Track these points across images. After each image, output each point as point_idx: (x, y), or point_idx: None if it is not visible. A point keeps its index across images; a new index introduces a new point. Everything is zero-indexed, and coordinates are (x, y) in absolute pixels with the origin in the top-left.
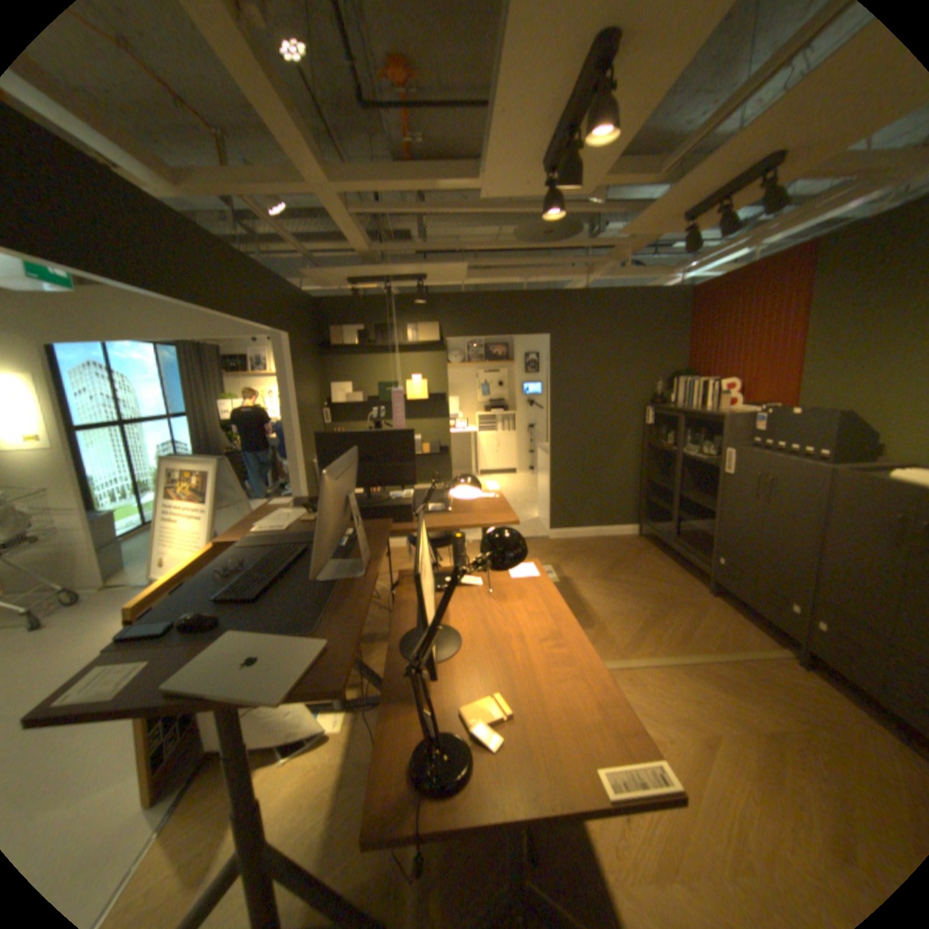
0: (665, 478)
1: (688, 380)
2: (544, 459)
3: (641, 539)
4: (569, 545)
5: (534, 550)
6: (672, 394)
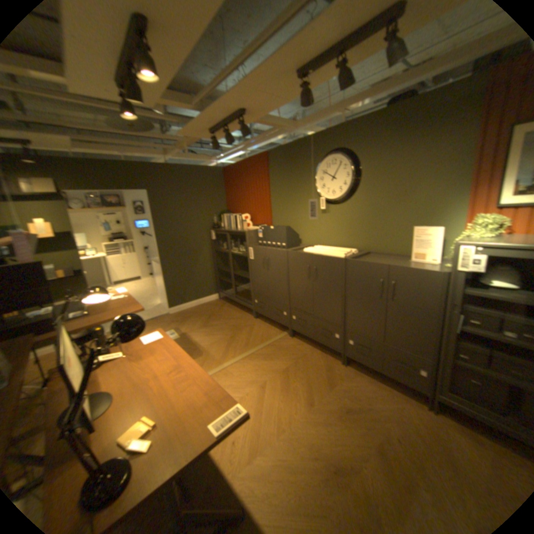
0: (225, 266)
1: (227, 216)
2: (156, 267)
3: (219, 300)
4: (181, 314)
5: (160, 323)
6: (221, 223)
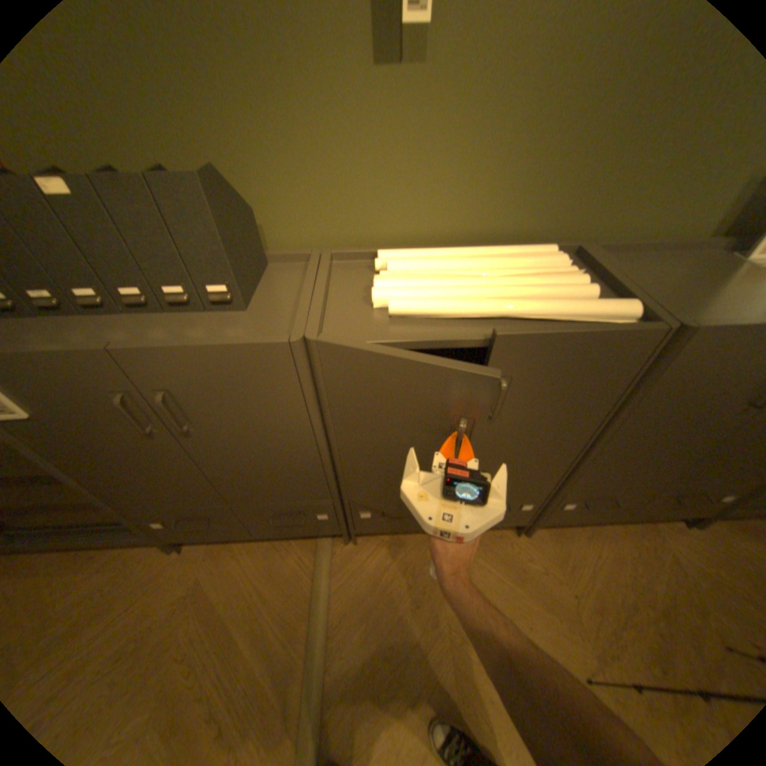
0: None
1: None
2: None
3: None
4: None
5: None
6: None
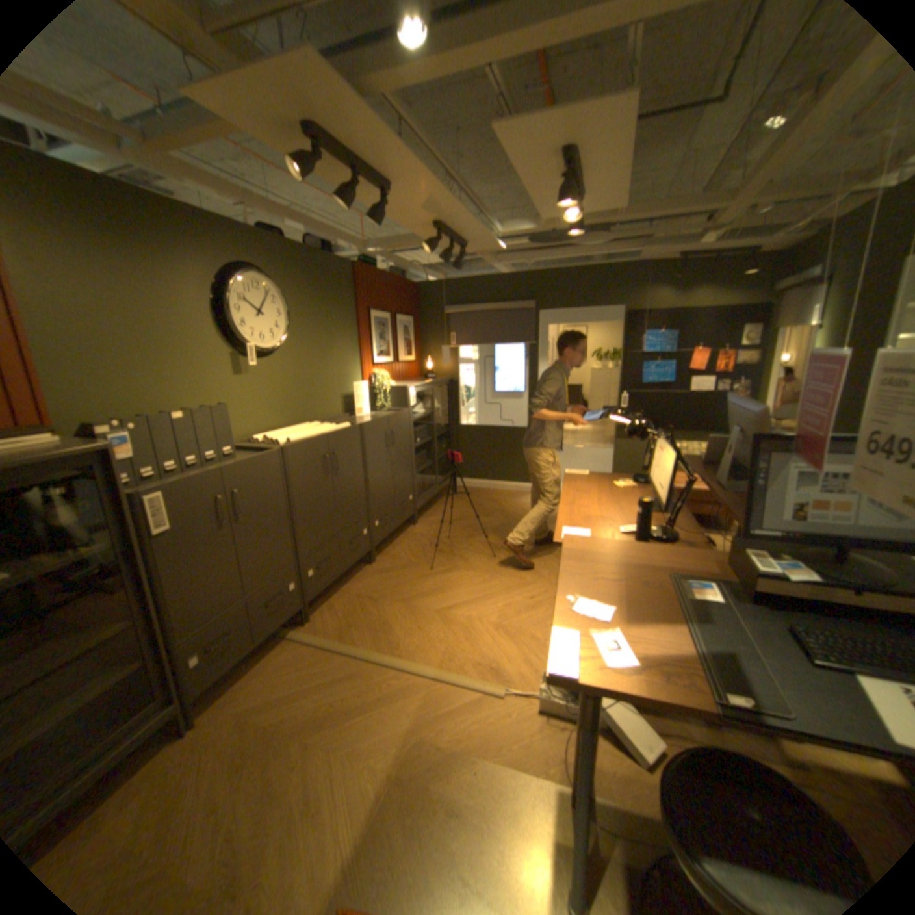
0: None
1: None
2: None
3: None
4: None
5: None
6: None
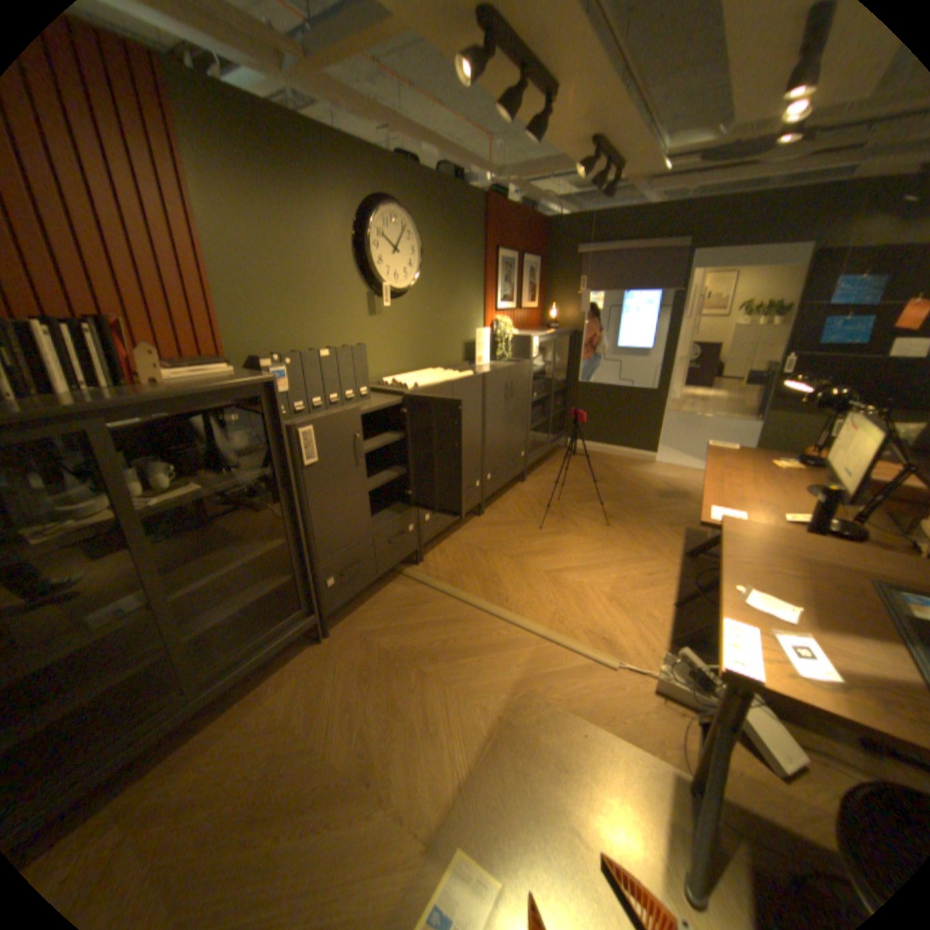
0: None
1: None
2: None
3: None
4: None
5: None
6: None
